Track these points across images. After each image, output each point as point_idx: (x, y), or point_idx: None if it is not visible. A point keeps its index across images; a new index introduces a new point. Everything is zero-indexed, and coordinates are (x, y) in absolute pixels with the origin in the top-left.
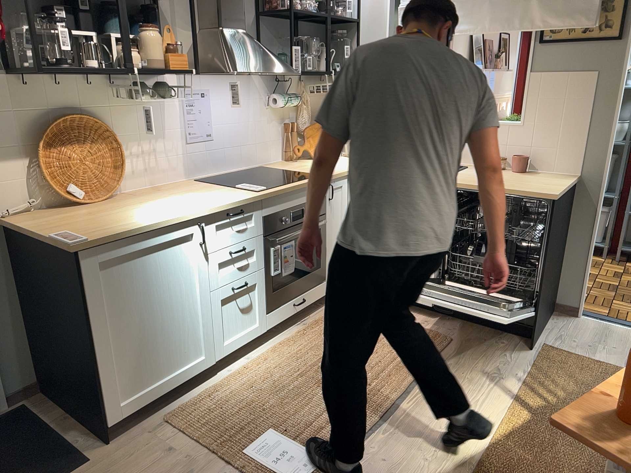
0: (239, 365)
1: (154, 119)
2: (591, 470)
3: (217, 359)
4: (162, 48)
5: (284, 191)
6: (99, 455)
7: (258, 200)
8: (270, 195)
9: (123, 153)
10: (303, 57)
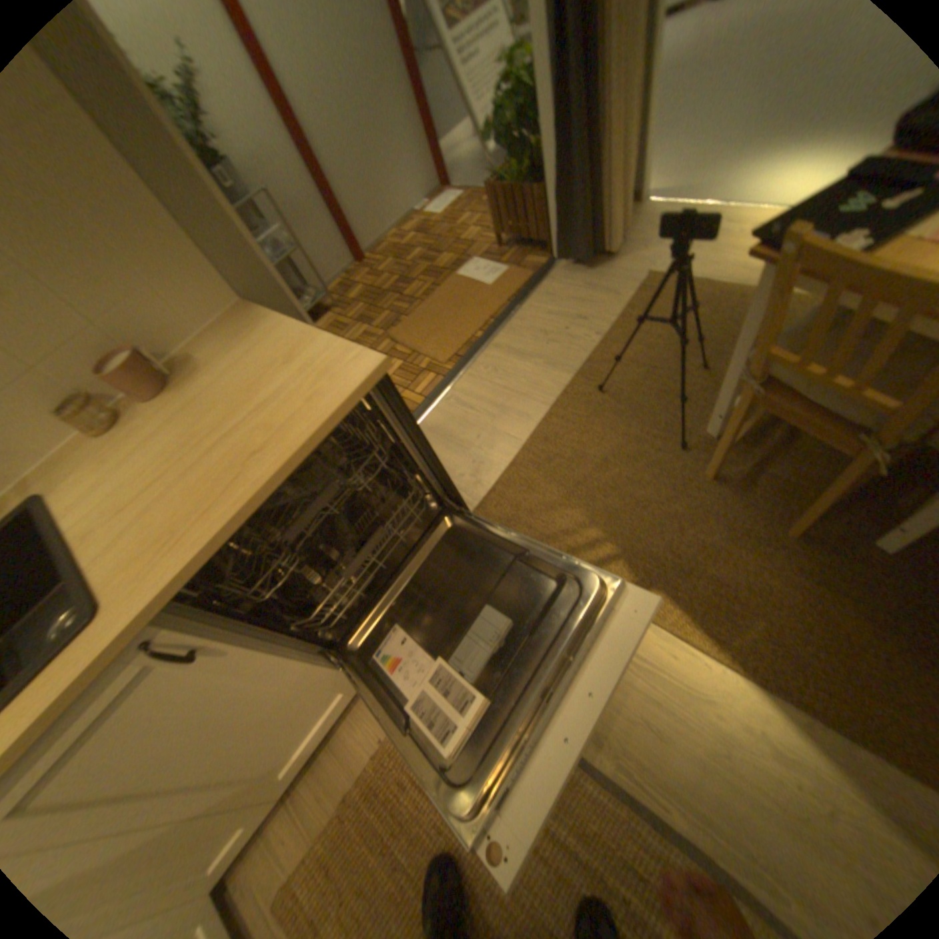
0: None
1: None
2: (758, 556)
3: None
4: None
5: None
6: None
7: None
8: None
9: None
10: None
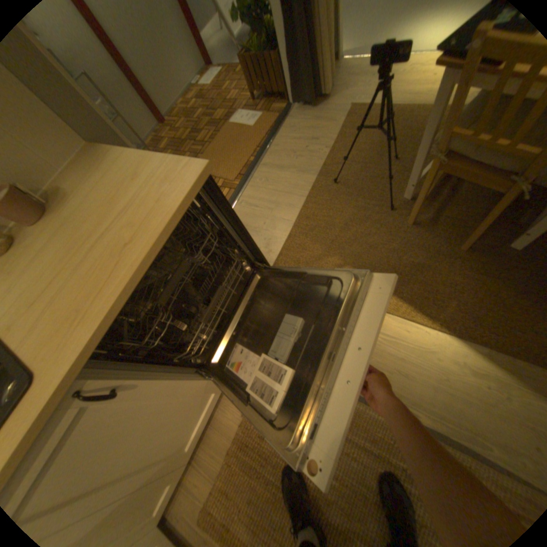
0: None
1: None
2: (446, 265)
3: None
4: None
5: None
6: None
7: None
8: None
9: None
10: None
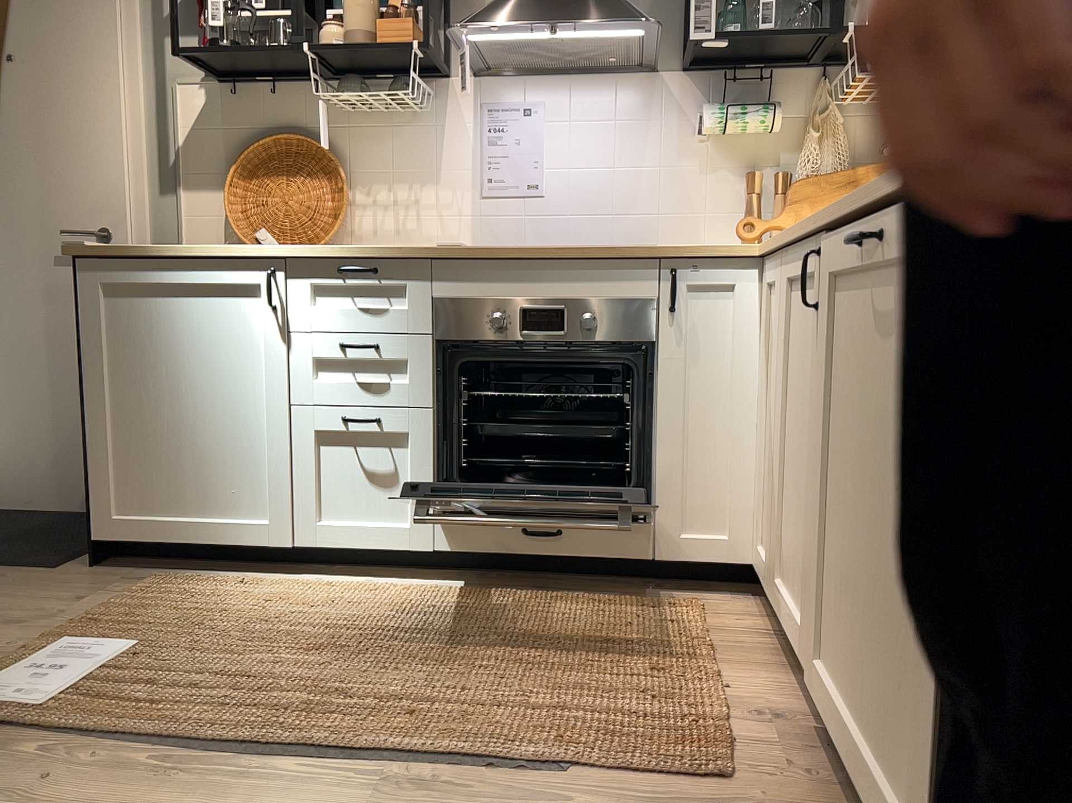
0: (340, 582)
1: (420, 150)
2: None
3: (298, 544)
4: (365, 13)
5: (494, 253)
6: (66, 570)
7: (418, 259)
8: (448, 253)
9: (343, 194)
10: (784, 14)
